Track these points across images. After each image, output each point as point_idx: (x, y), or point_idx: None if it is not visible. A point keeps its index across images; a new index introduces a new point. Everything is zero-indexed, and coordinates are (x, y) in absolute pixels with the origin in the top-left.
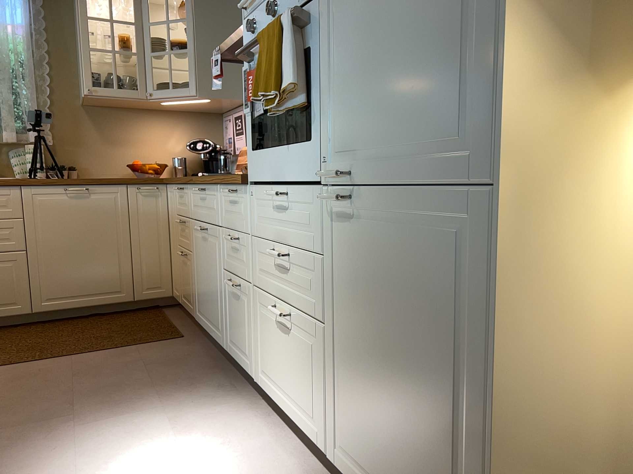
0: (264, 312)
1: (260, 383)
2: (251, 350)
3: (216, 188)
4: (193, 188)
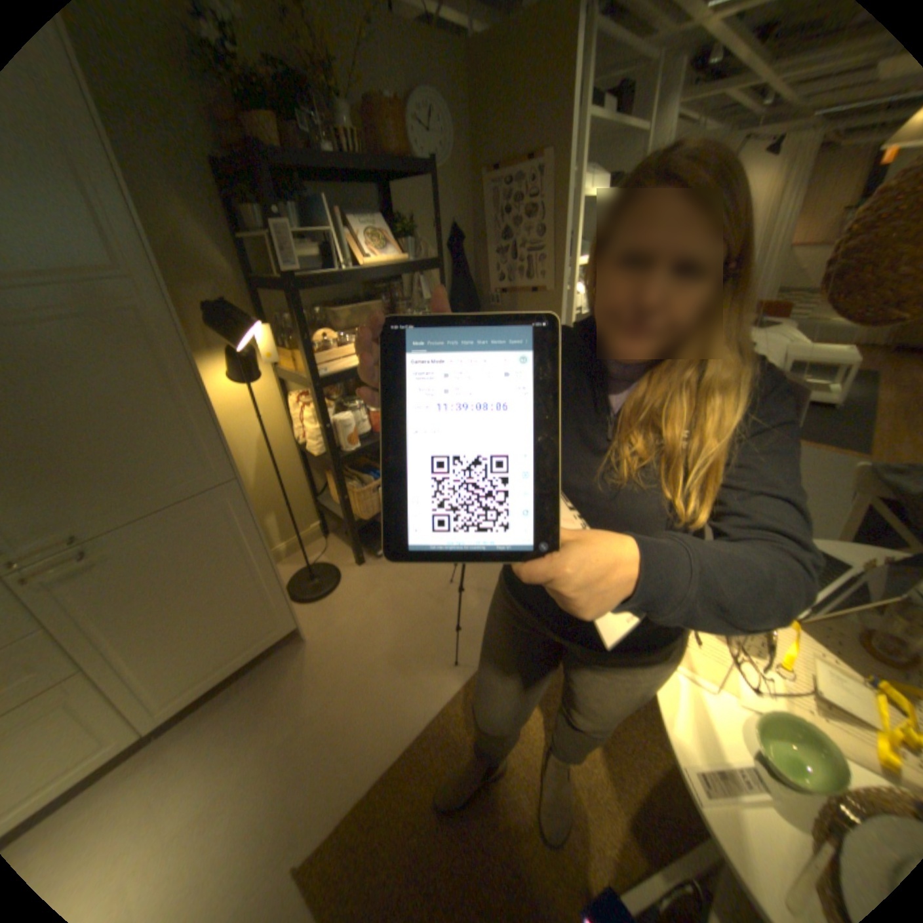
0: None
1: None
2: None
3: None
4: None
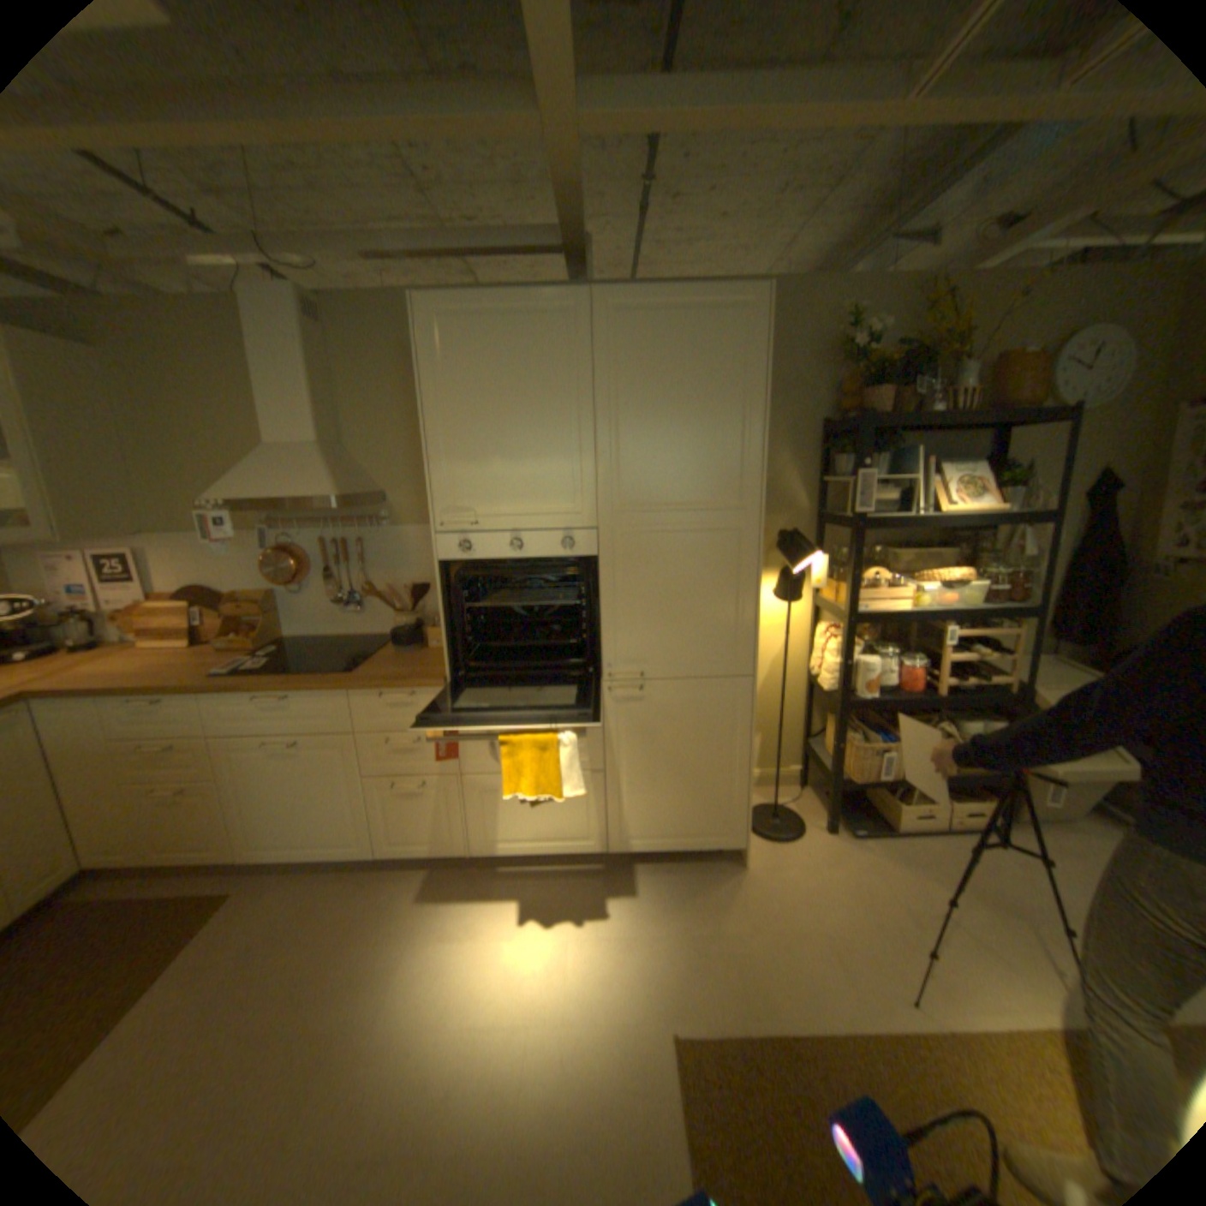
0: (485, 790)
1: (479, 852)
2: (453, 833)
3: (335, 695)
4: (224, 700)
